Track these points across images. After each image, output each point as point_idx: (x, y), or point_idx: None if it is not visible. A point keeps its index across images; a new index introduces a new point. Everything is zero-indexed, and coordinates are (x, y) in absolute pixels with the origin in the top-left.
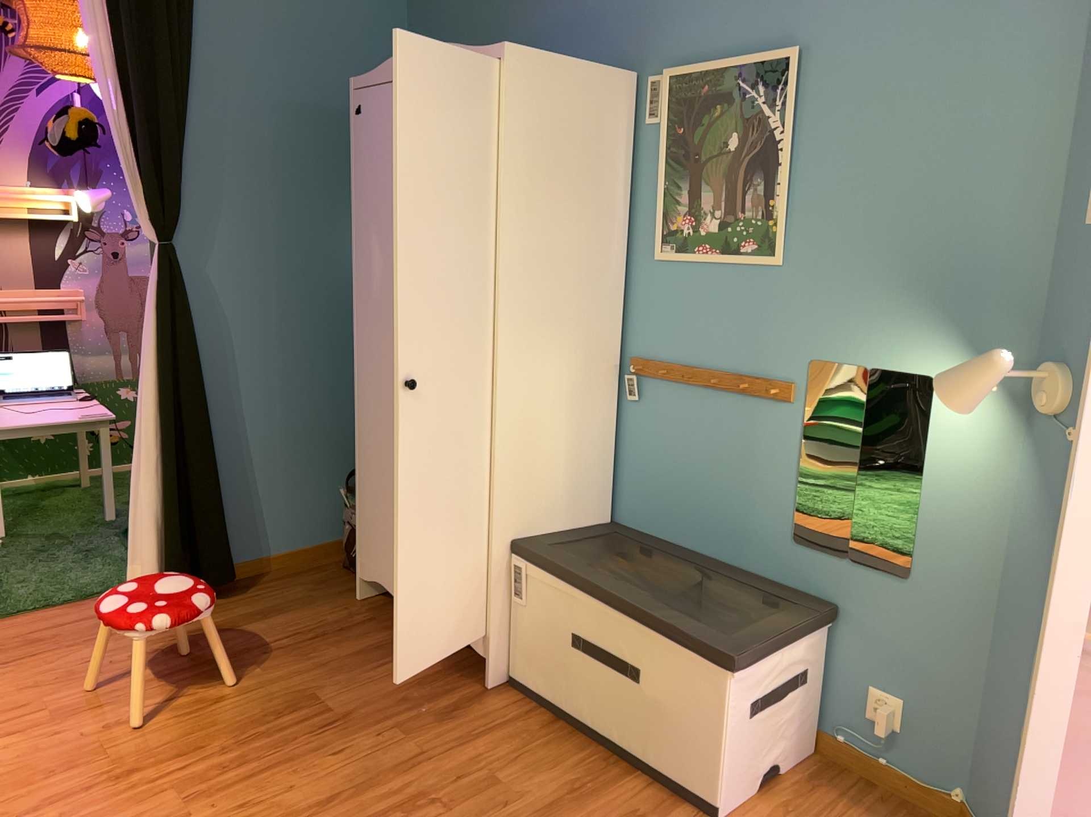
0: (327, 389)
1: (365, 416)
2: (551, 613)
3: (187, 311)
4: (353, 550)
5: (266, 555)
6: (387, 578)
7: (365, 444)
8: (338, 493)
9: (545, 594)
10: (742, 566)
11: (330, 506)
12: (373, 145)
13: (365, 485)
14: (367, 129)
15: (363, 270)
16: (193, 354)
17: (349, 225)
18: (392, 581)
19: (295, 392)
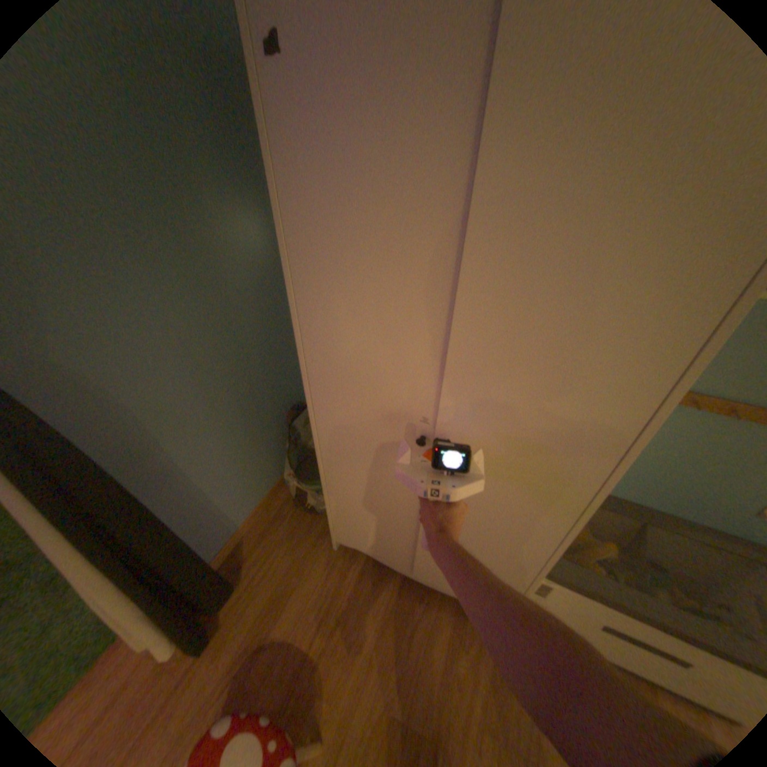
0: (244, 394)
1: (337, 462)
2: (589, 616)
3: (66, 448)
4: (309, 503)
5: (238, 530)
6: (376, 554)
7: (339, 479)
8: (272, 456)
9: (583, 607)
10: (686, 518)
11: (269, 467)
12: (329, 133)
13: (342, 502)
14: (306, 93)
15: (321, 334)
16: (106, 483)
17: (217, 223)
18: (383, 557)
19: (219, 415)
